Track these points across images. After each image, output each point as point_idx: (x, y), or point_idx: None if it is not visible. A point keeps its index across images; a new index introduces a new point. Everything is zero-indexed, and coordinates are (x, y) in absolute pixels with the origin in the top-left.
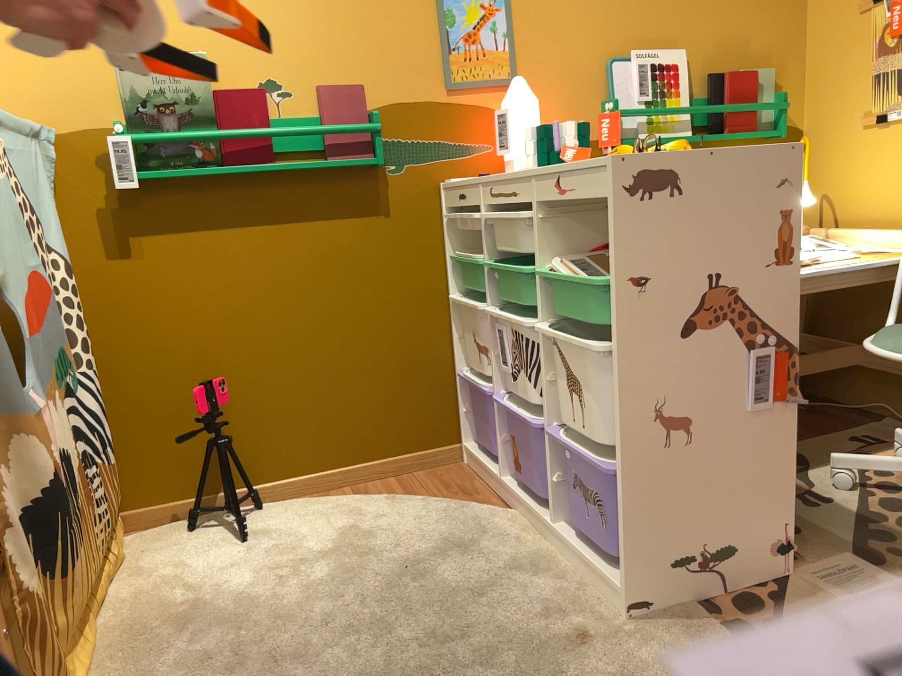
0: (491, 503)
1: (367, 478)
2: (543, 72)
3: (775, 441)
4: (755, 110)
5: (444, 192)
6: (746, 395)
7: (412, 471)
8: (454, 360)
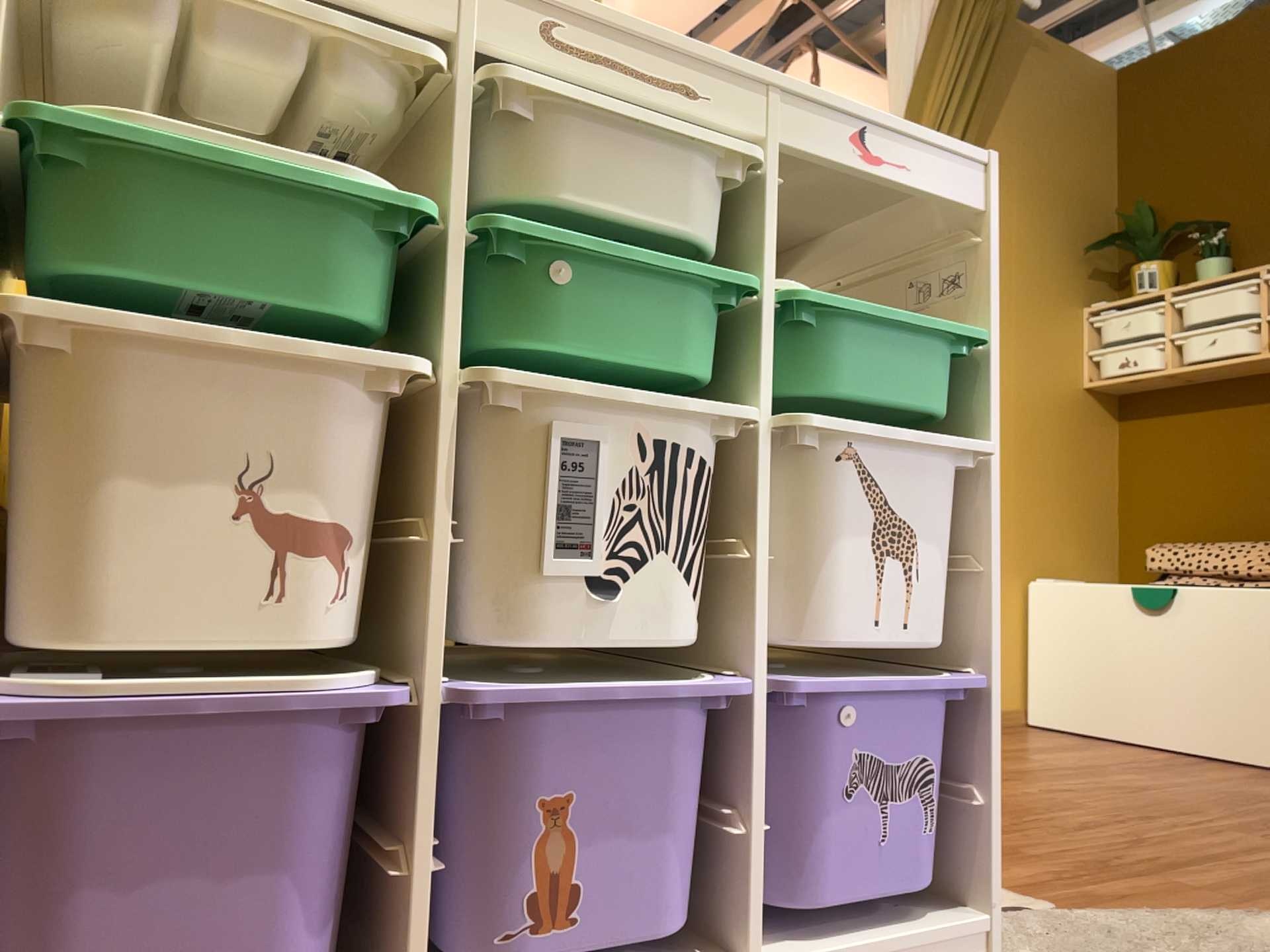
0: None
1: None
2: None
3: None
4: None
5: None
6: None
7: None
8: None
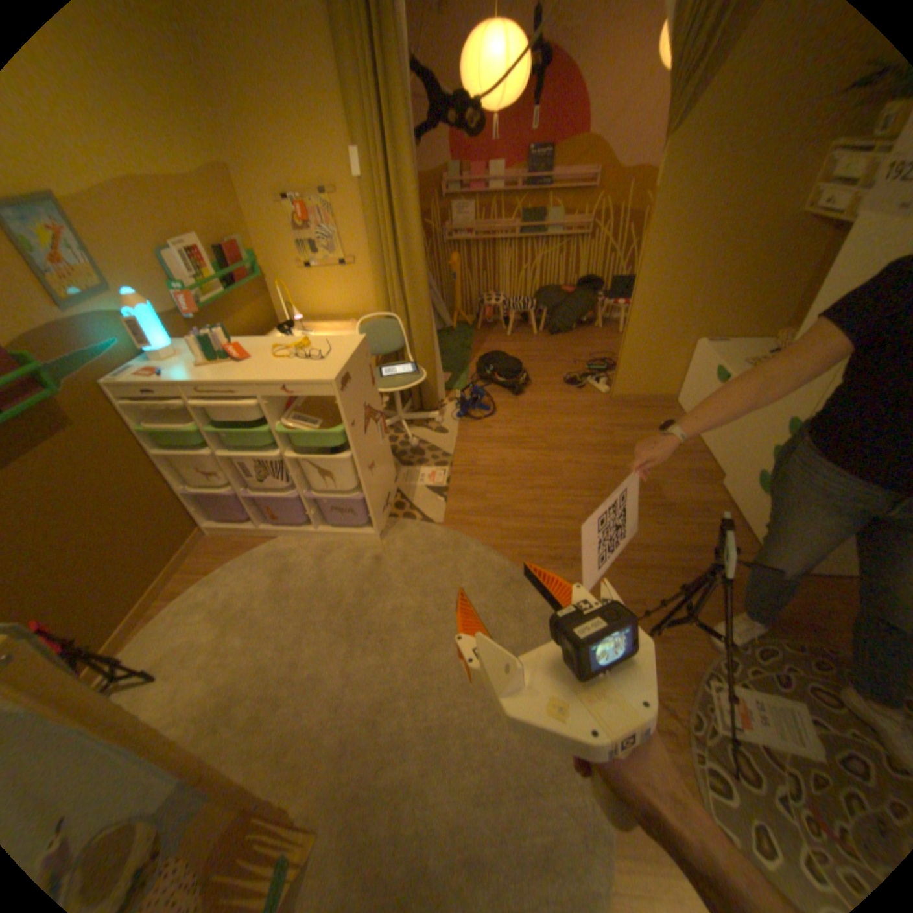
0: (257, 542)
1: (161, 587)
2: (120, 272)
3: (386, 448)
4: (243, 264)
5: (108, 389)
6: (379, 439)
7: (183, 562)
8: (169, 487)
